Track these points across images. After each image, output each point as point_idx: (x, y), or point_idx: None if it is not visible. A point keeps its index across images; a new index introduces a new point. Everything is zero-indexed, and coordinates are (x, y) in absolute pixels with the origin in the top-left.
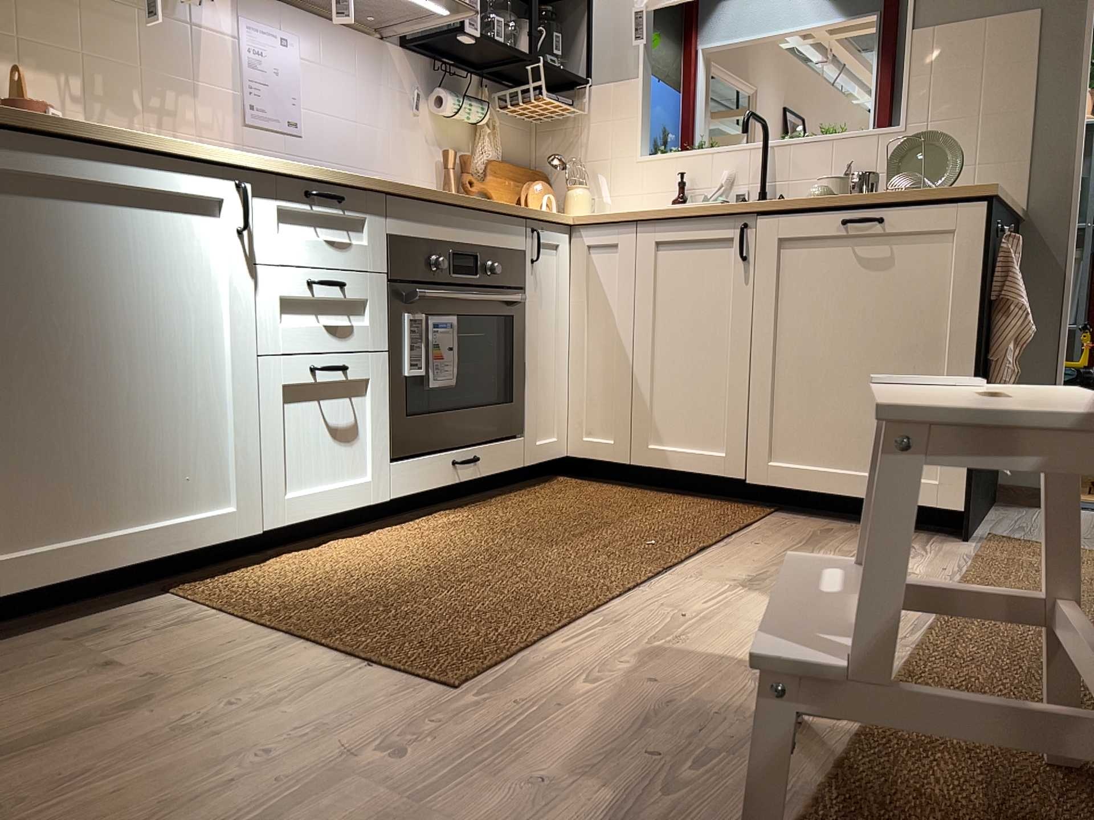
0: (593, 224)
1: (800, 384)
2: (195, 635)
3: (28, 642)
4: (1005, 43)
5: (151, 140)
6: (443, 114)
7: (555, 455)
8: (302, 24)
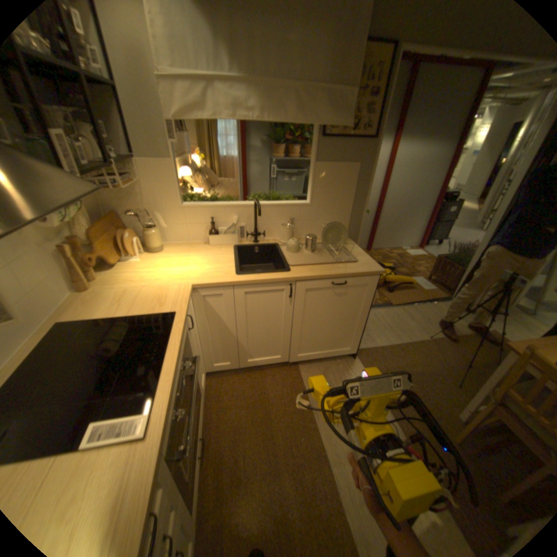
0: (204, 287)
1: (308, 333)
2: None
3: None
4: (348, 174)
5: None
6: (47, 226)
7: (203, 381)
8: None
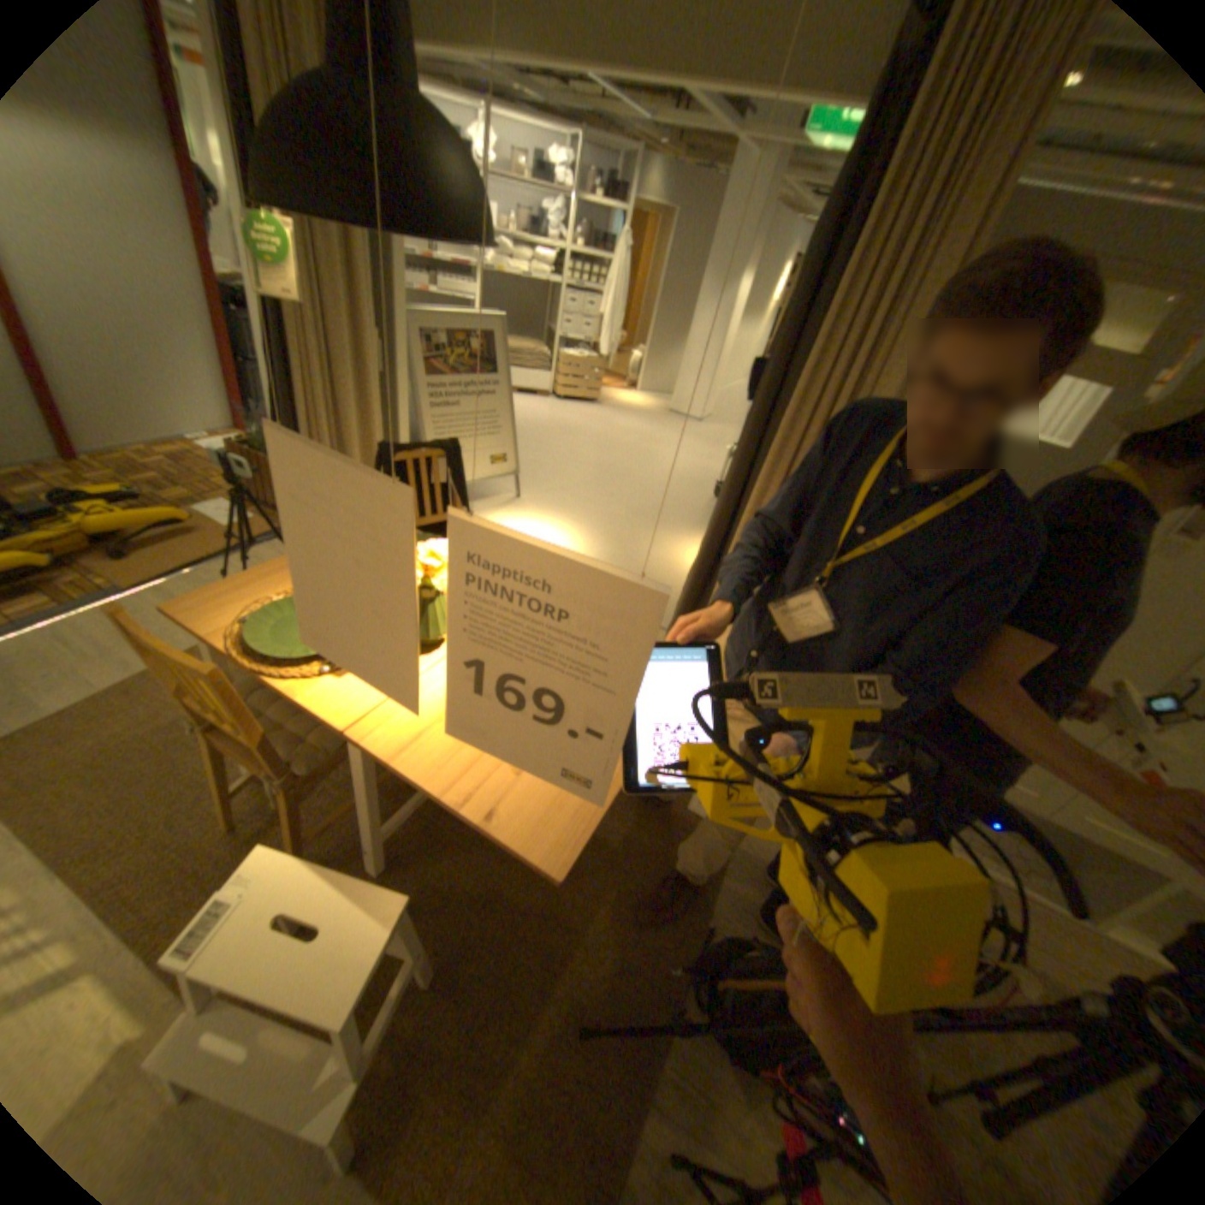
0: None
1: None
2: None
3: None
4: None
5: None
6: None
7: None
8: None
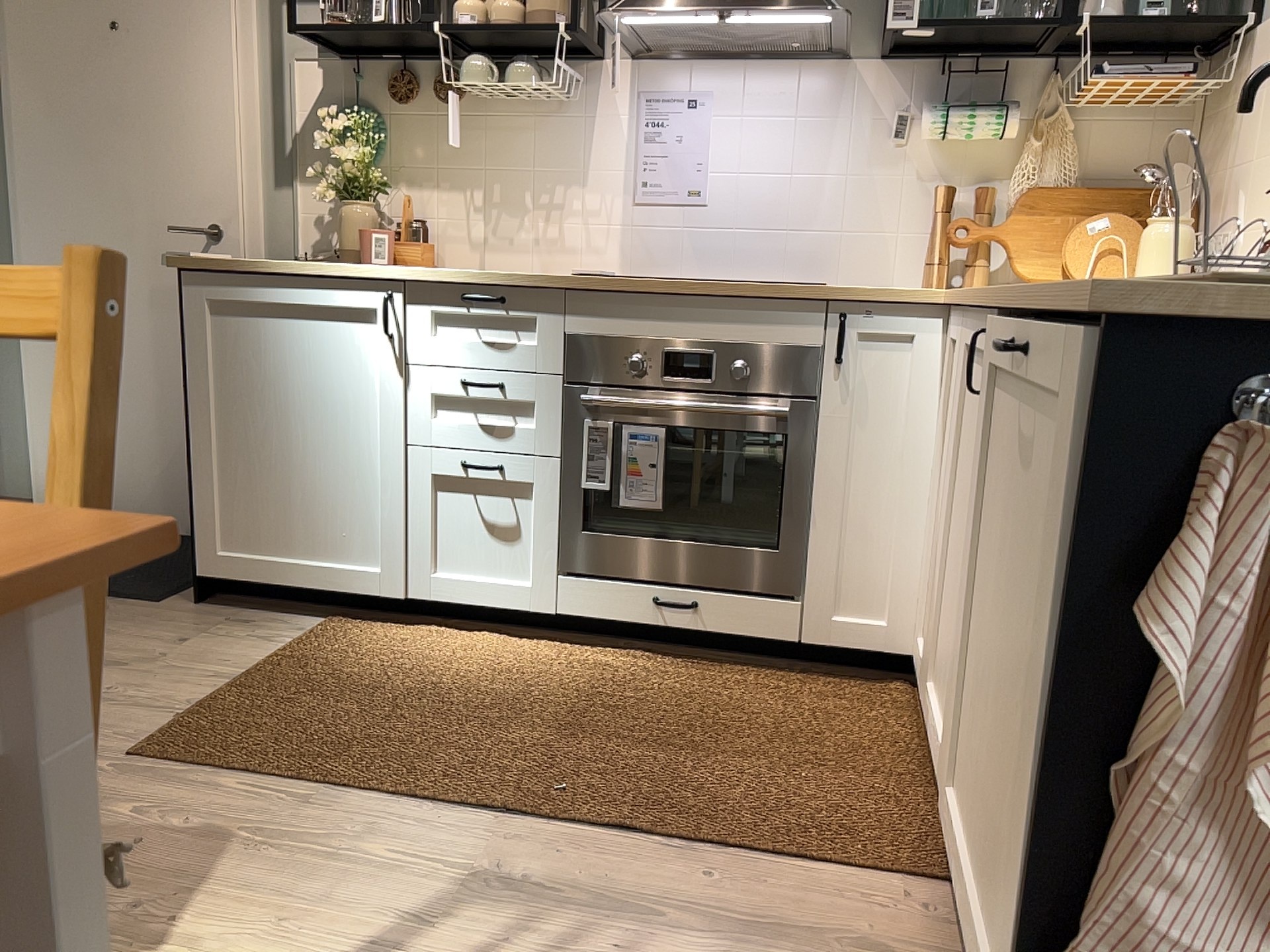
0: (955, 310)
1: (986, 677)
2: (226, 648)
3: (220, 613)
4: None
5: (321, 264)
6: (917, 138)
7: (878, 648)
8: (714, 72)
